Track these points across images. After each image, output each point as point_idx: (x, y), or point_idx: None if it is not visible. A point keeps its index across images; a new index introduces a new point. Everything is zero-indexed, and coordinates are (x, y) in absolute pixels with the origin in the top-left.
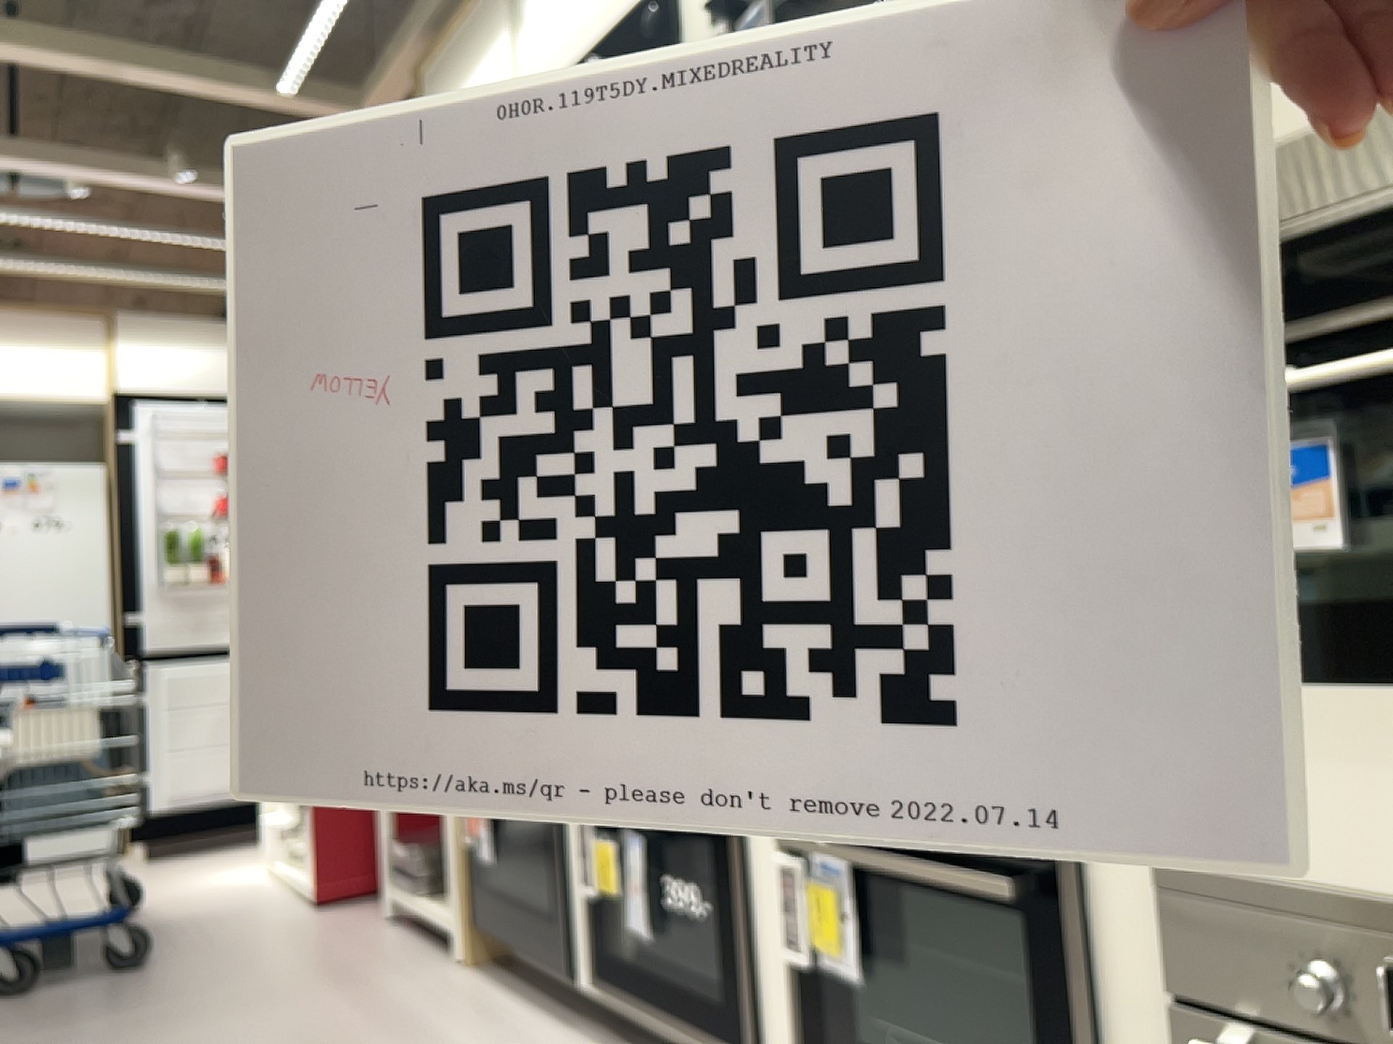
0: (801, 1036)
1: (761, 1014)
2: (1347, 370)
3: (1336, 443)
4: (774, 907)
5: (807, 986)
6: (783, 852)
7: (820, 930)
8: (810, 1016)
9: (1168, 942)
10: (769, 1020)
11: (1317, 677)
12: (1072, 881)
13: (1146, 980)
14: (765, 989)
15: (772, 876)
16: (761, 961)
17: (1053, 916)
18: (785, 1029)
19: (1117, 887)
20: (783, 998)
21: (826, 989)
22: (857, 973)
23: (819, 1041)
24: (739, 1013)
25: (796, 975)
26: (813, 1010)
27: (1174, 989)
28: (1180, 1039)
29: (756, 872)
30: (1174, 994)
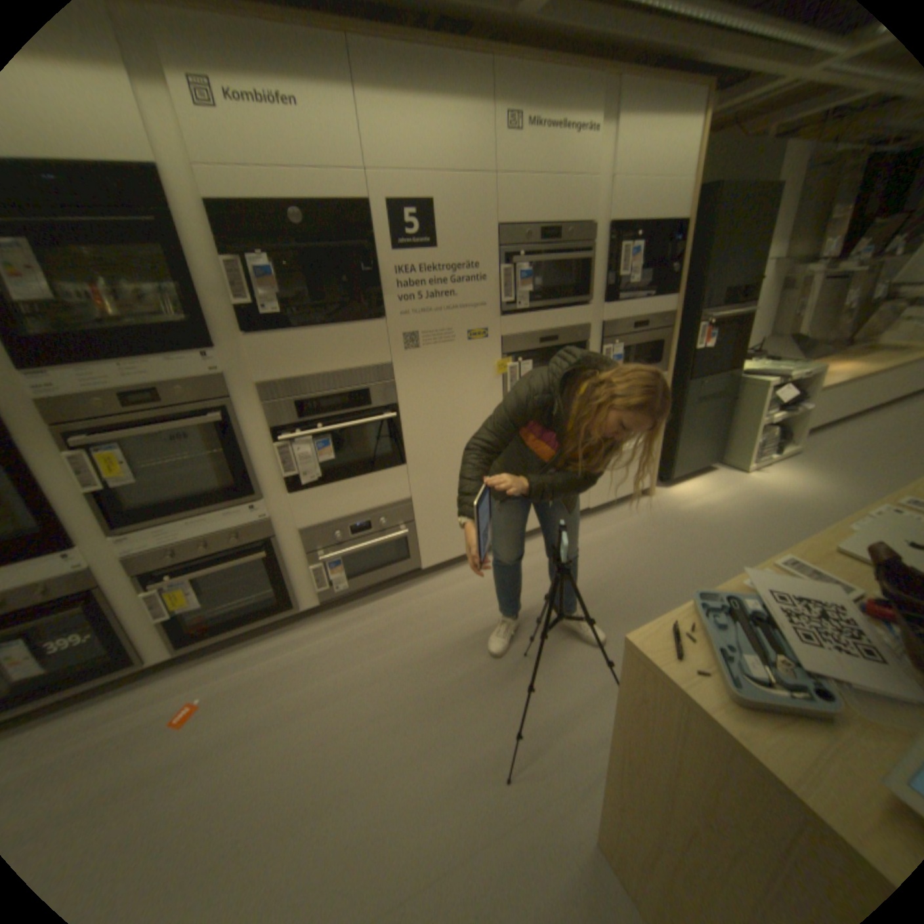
0: (160, 643)
1: (131, 651)
2: (336, 431)
3: (324, 439)
4: (133, 615)
5: (164, 626)
6: (137, 595)
7: (171, 606)
8: (167, 633)
9: (298, 546)
10: (138, 650)
11: (328, 485)
12: (272, 546)
13: (294, 556)
14: (133, 642)
15: (128, 606)
16: (128, 635)
17: (272, 556)
18: (150, 646)
19: (283, 541)
20: (146, 638)
21: (175, 621)
22: (195, 607)
23: (168, 638)
24: (121, 658)
25: (153, 627)
26: (164, 632)
27: (301, 554)
28: (306, 562)
29: (116, 610)
30: (304, 555)
